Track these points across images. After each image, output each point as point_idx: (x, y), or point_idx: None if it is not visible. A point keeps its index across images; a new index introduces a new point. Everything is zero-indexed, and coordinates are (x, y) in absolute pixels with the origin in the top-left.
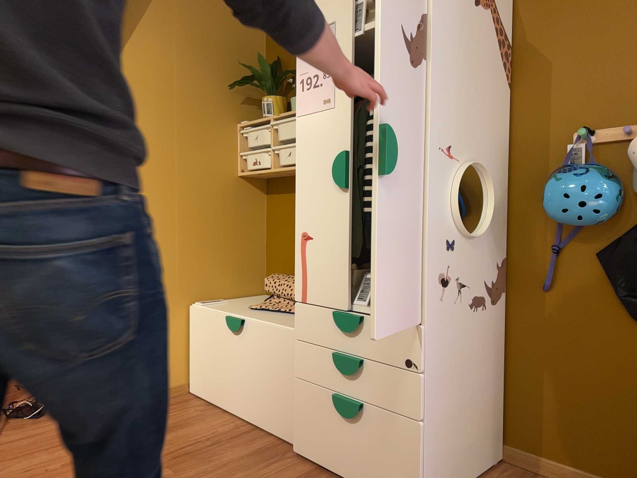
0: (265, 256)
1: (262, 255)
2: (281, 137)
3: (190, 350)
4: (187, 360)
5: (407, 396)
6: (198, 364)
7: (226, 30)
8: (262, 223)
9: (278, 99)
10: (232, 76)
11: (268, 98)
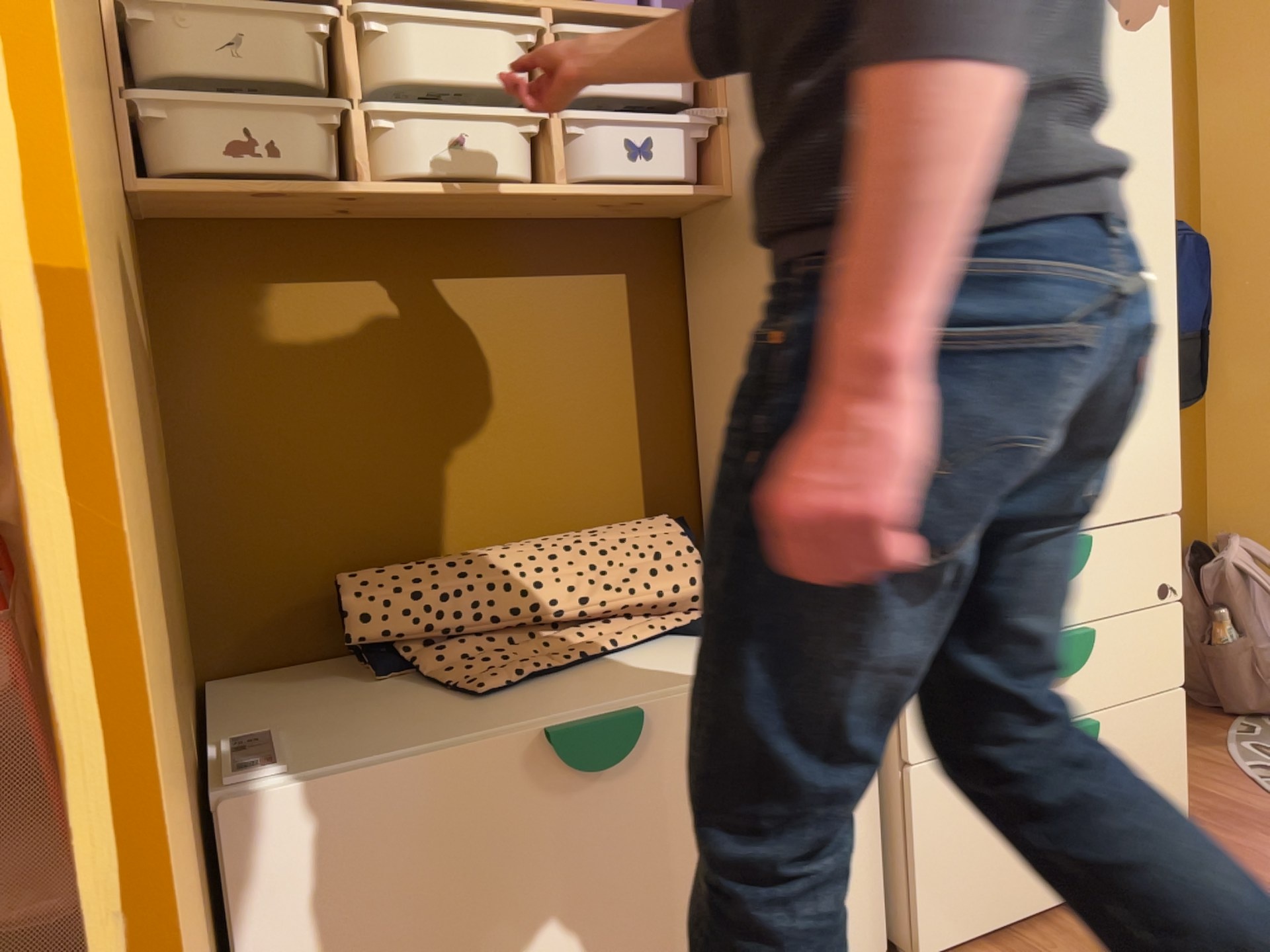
0: (179, 534)
1: (178, 532)
2: (401, 72)
3: None
4: None
5: (1164, 650)
6: None
7: None
8: (161, 404)
9: None
10: None
11: None
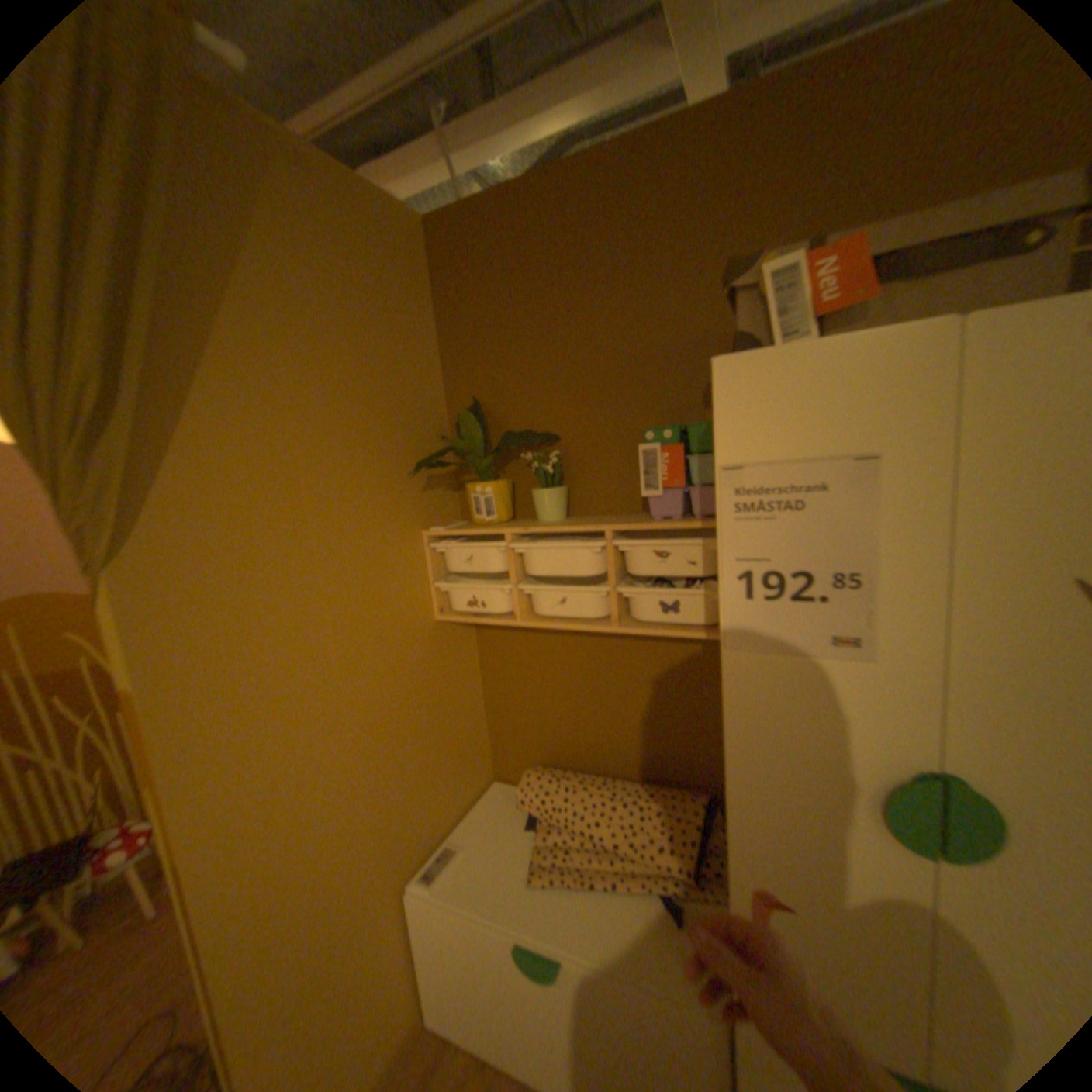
0: (486, 722)
1: (483, 723)
2: (534, 567)
3: (414, 956)
4: (413, 974)
5: None
6: (444, 992)
7: (379, 356)
8: (477, 674)
9: (502, 487)
10: (401, 444)
11: (480, 484)
